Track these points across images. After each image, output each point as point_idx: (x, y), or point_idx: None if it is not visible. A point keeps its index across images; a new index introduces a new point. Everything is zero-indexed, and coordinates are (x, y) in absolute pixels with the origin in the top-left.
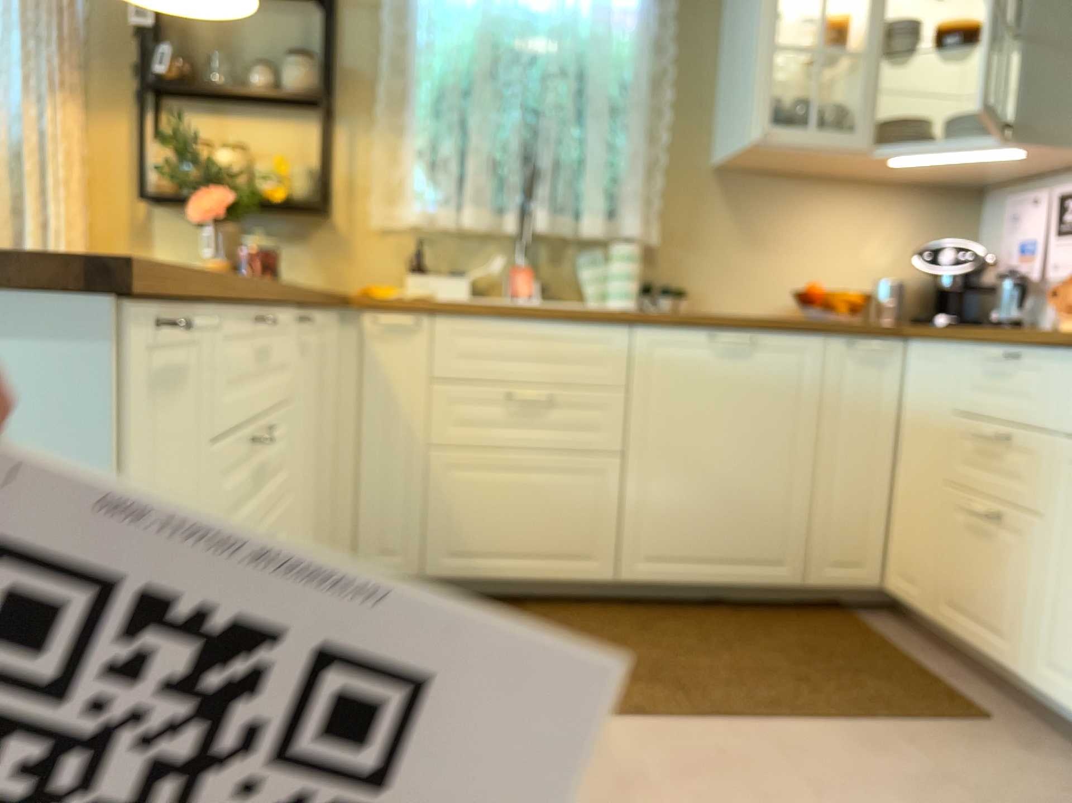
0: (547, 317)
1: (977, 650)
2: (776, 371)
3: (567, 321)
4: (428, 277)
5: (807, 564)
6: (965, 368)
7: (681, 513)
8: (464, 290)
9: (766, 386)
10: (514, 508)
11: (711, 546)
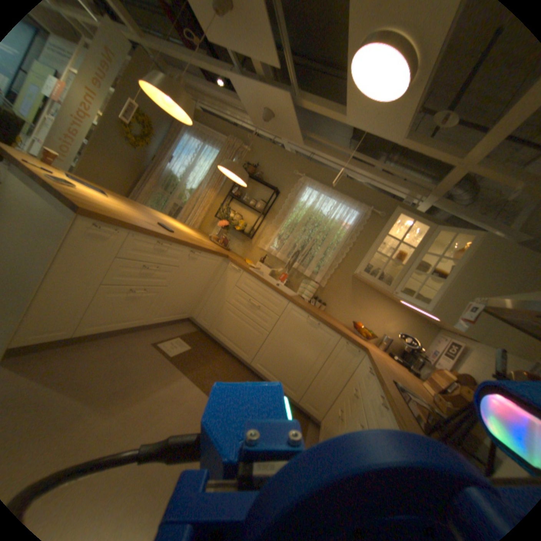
0: (268, 287)
1: None
2: (321, 338)
3: (273, 291)
4: (261, 265)
5: (301, 398)
6: (366, 370)
7: (275, 359)
8: (268, 273)
9: (316, 340)
10: (236, 329)
11: (278, 374)
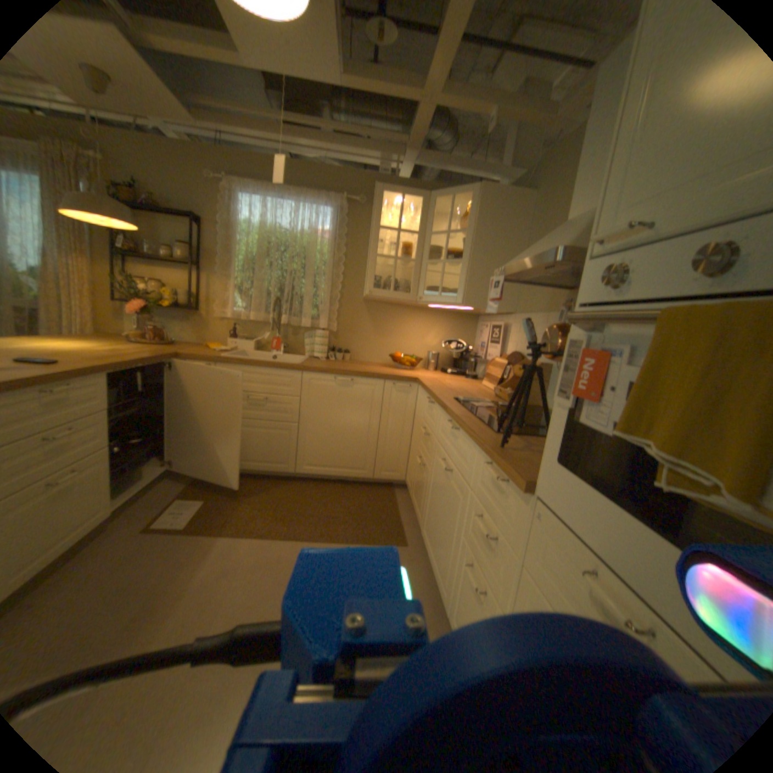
0: (264, 366)
1: (415, 514)
2: (362, 393)
3: (274, 368)
4: (236, 340)
5: (373, 469)
6: (425, 401)
7: (321, 447)
8: (252, 346)
9: (358, 399)
10: (251, 441)
11: (333, 460)
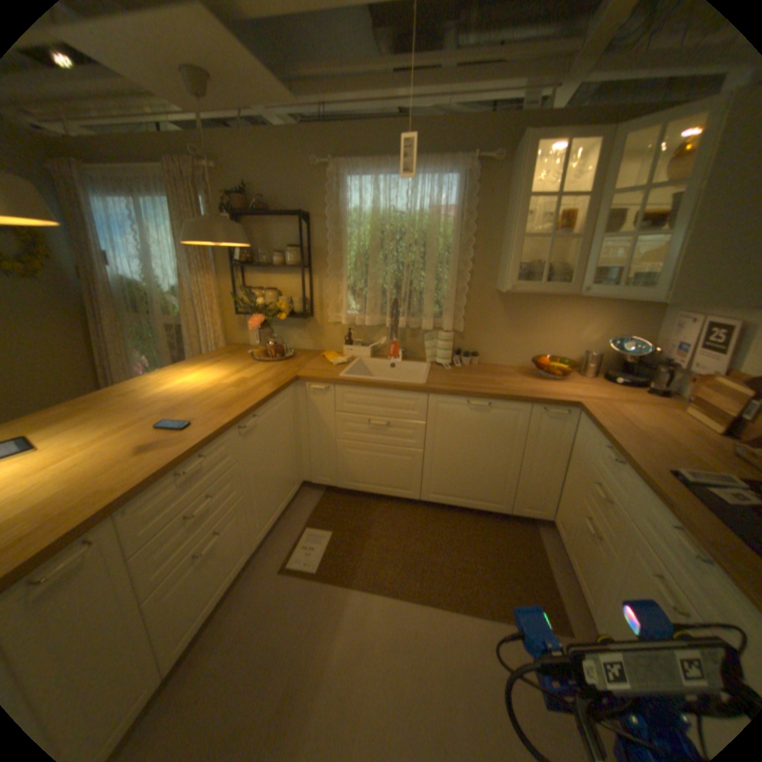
0: (385, 389)
1: (581, 588)
2: (502, 419)
3: (395, 390)
4: (352, 347)
5: (513, 506)
6: (600, 445)
7: (450, 477)
8: (368, 353)
9: (496, 426)
10: (374, 466)
11: (464, 492)
